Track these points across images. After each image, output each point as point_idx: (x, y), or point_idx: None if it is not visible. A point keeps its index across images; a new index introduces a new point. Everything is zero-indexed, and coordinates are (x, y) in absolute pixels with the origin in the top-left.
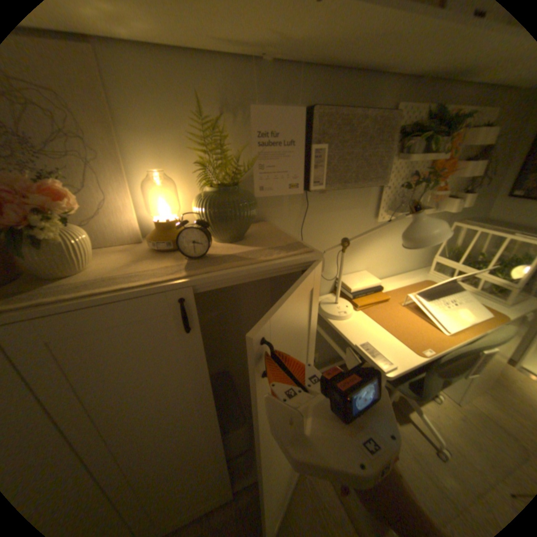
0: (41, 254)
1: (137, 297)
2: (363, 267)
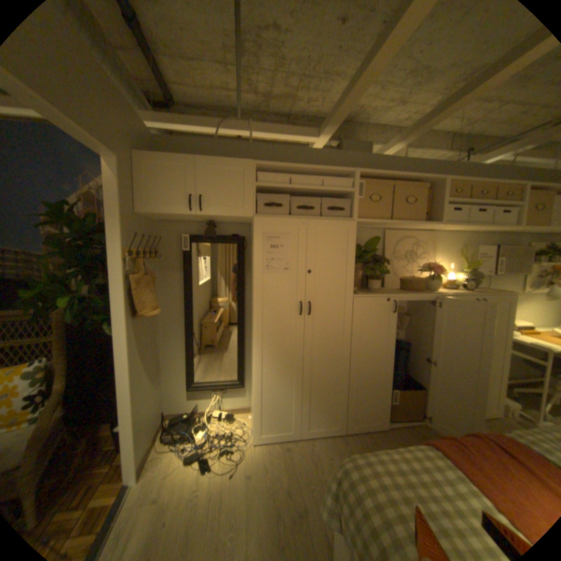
0: (437, 284)
1: (467, 297)
2: (517, 318)
